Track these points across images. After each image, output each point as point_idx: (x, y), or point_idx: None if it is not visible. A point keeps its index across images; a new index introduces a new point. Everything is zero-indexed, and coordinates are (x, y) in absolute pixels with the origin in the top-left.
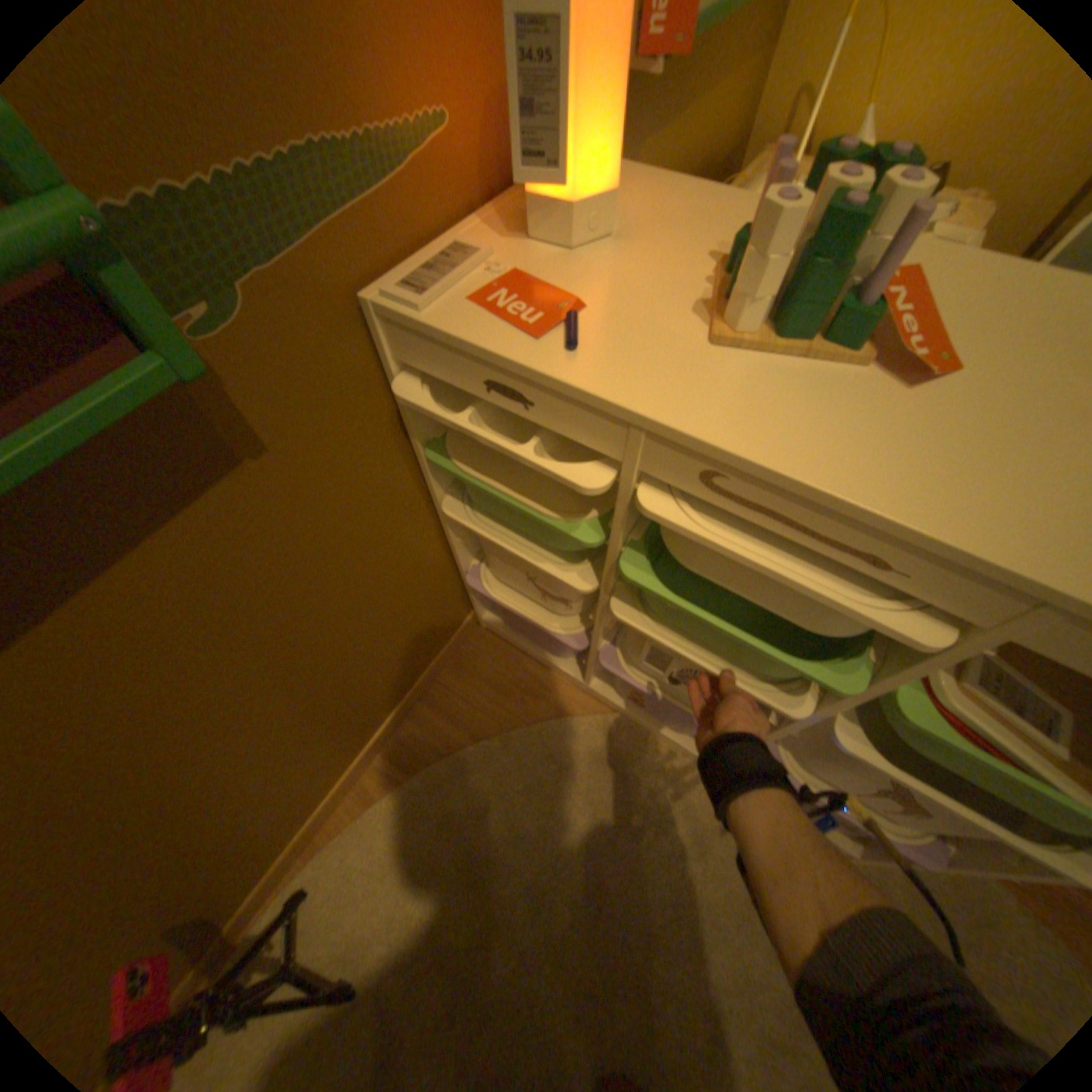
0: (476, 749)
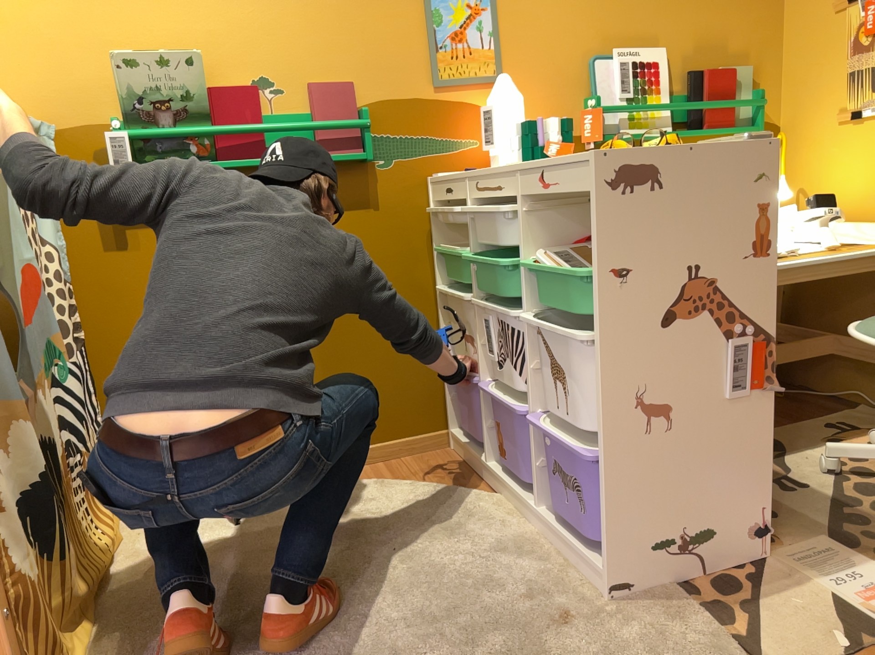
0: (391, 481)
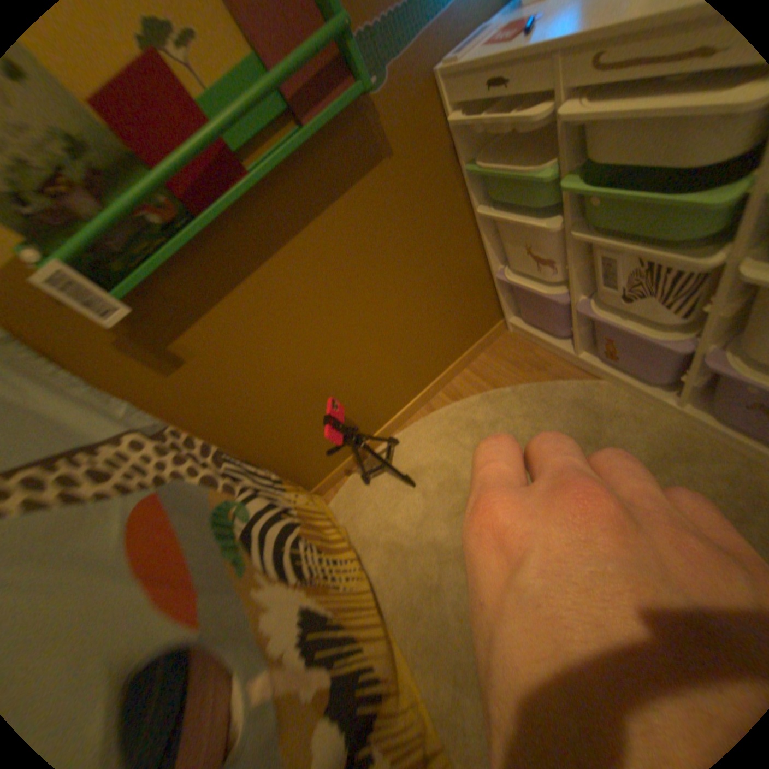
0: (494, 392)
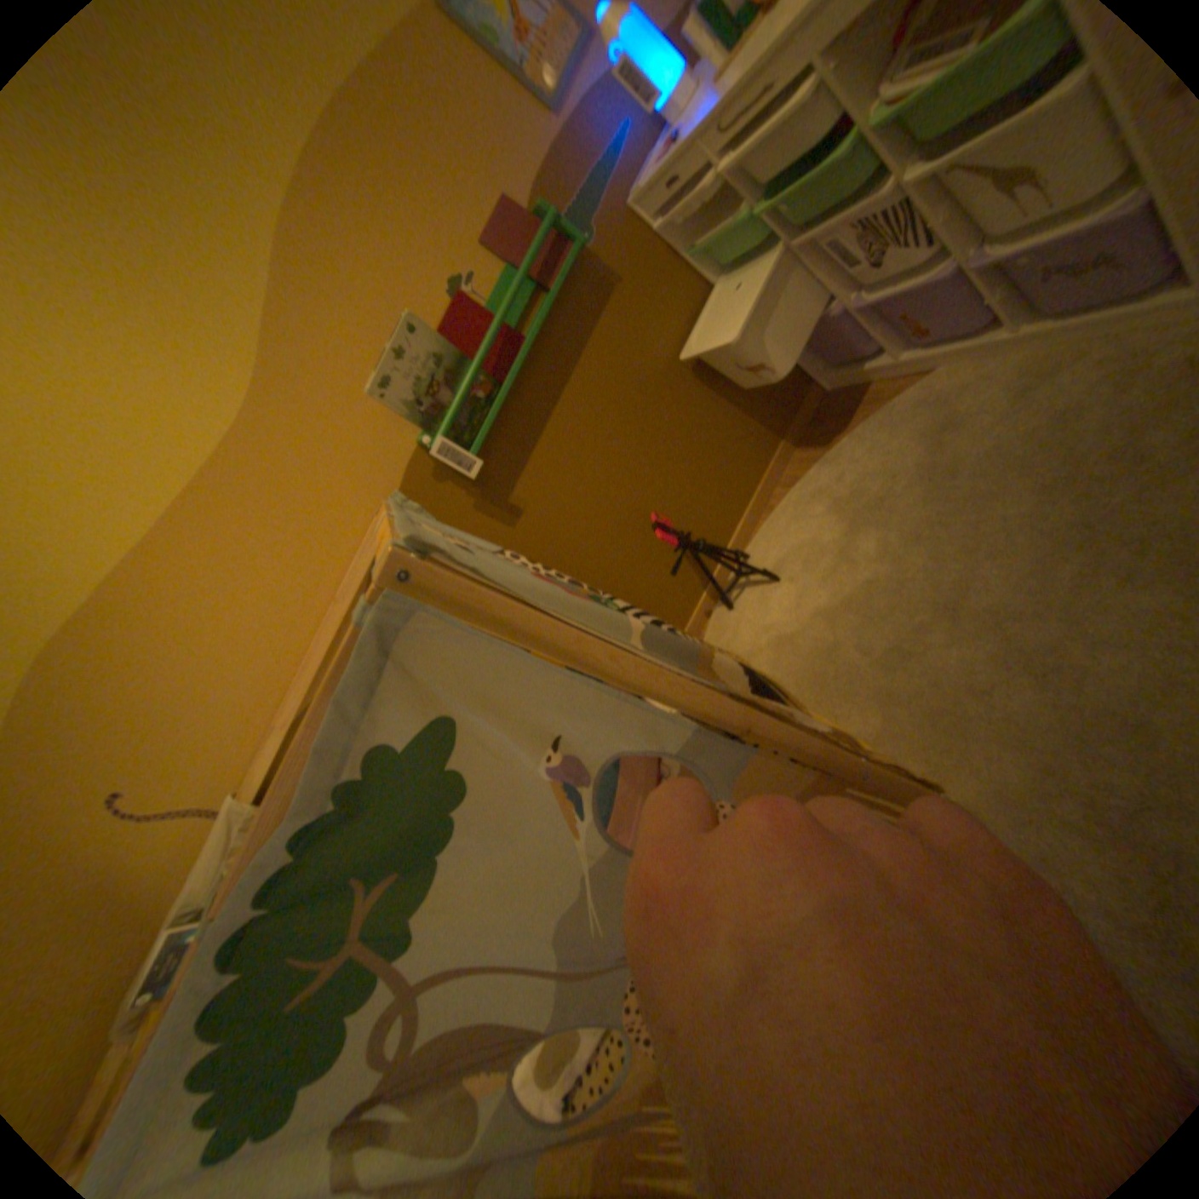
0: (833, 451)
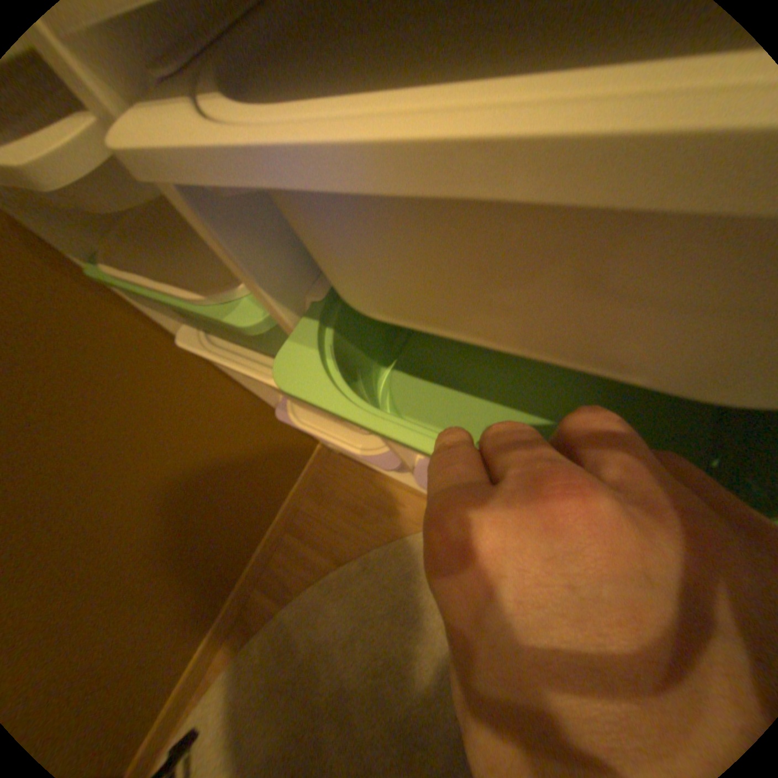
0: (338, 576)
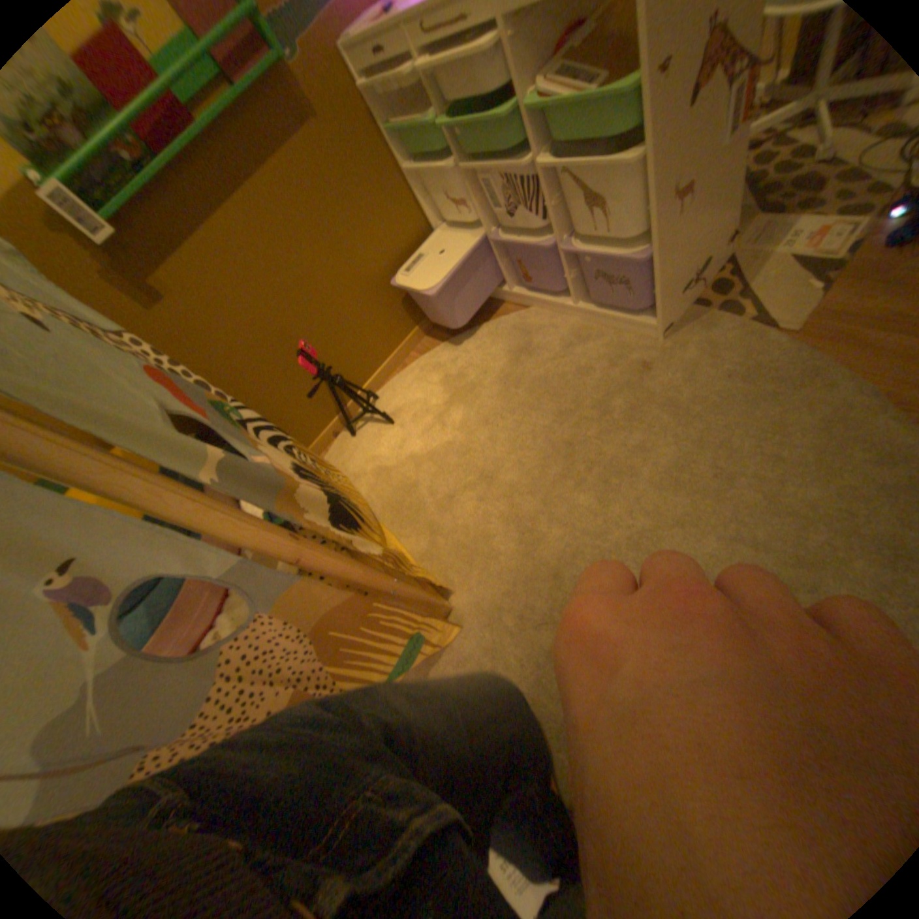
0: (455, 338)
